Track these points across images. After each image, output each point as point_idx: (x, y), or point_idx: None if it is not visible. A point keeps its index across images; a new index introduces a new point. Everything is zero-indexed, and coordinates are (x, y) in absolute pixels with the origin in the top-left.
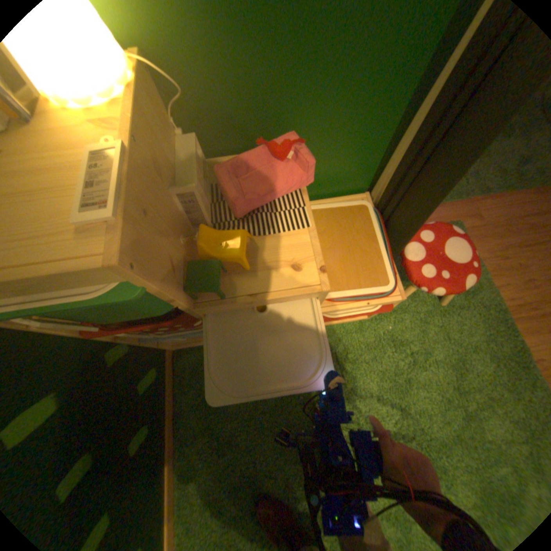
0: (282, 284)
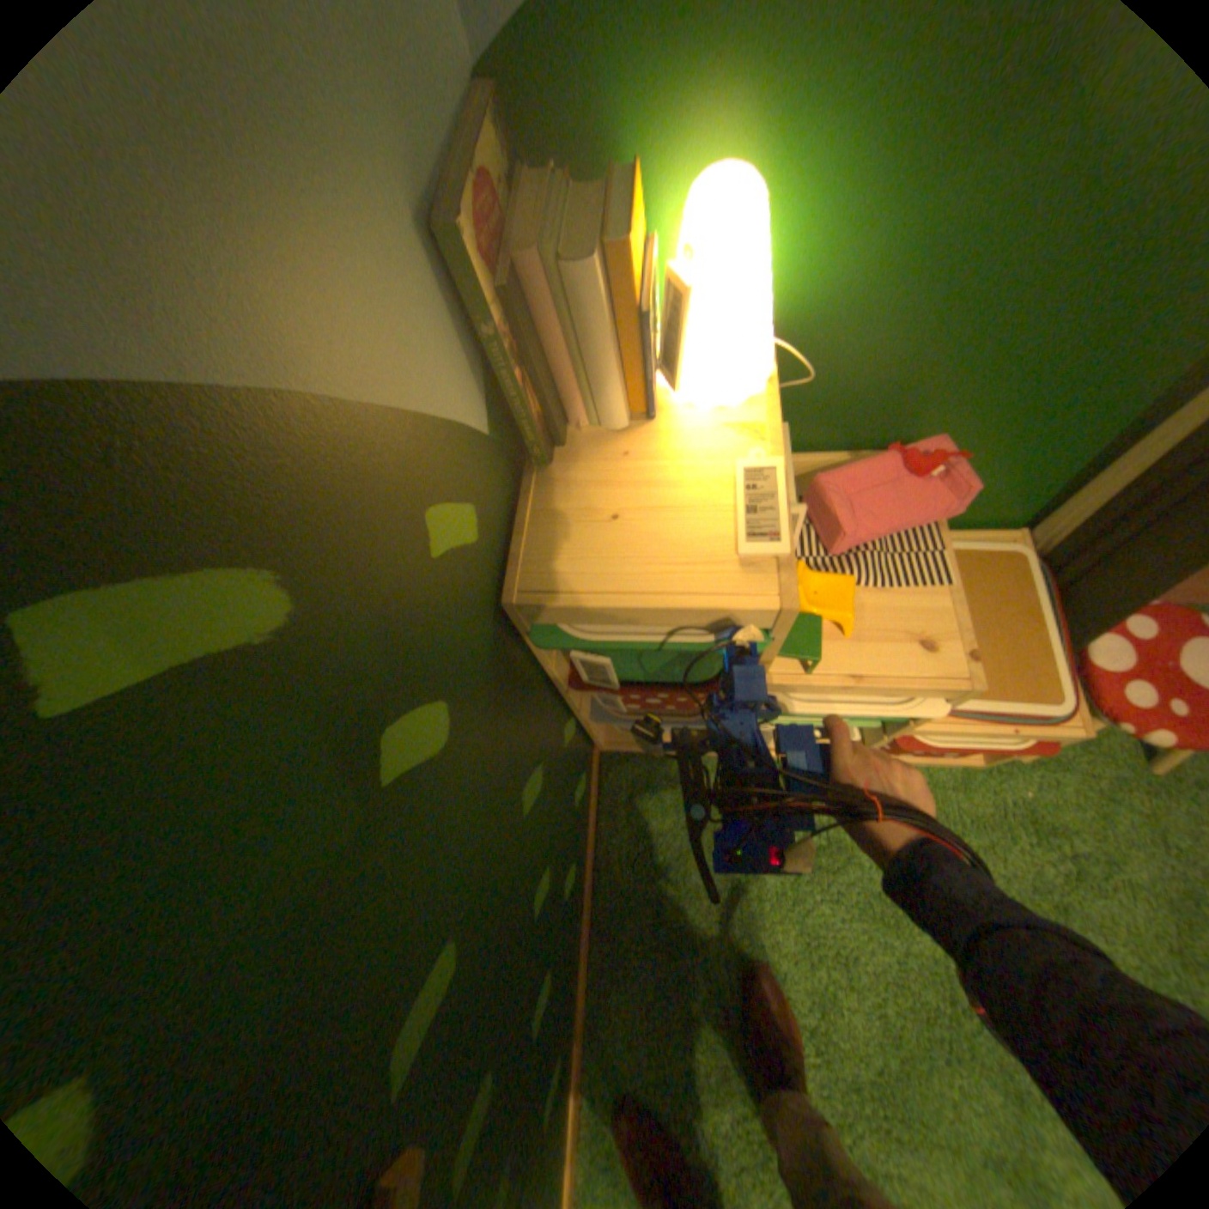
0: (901, 668)
